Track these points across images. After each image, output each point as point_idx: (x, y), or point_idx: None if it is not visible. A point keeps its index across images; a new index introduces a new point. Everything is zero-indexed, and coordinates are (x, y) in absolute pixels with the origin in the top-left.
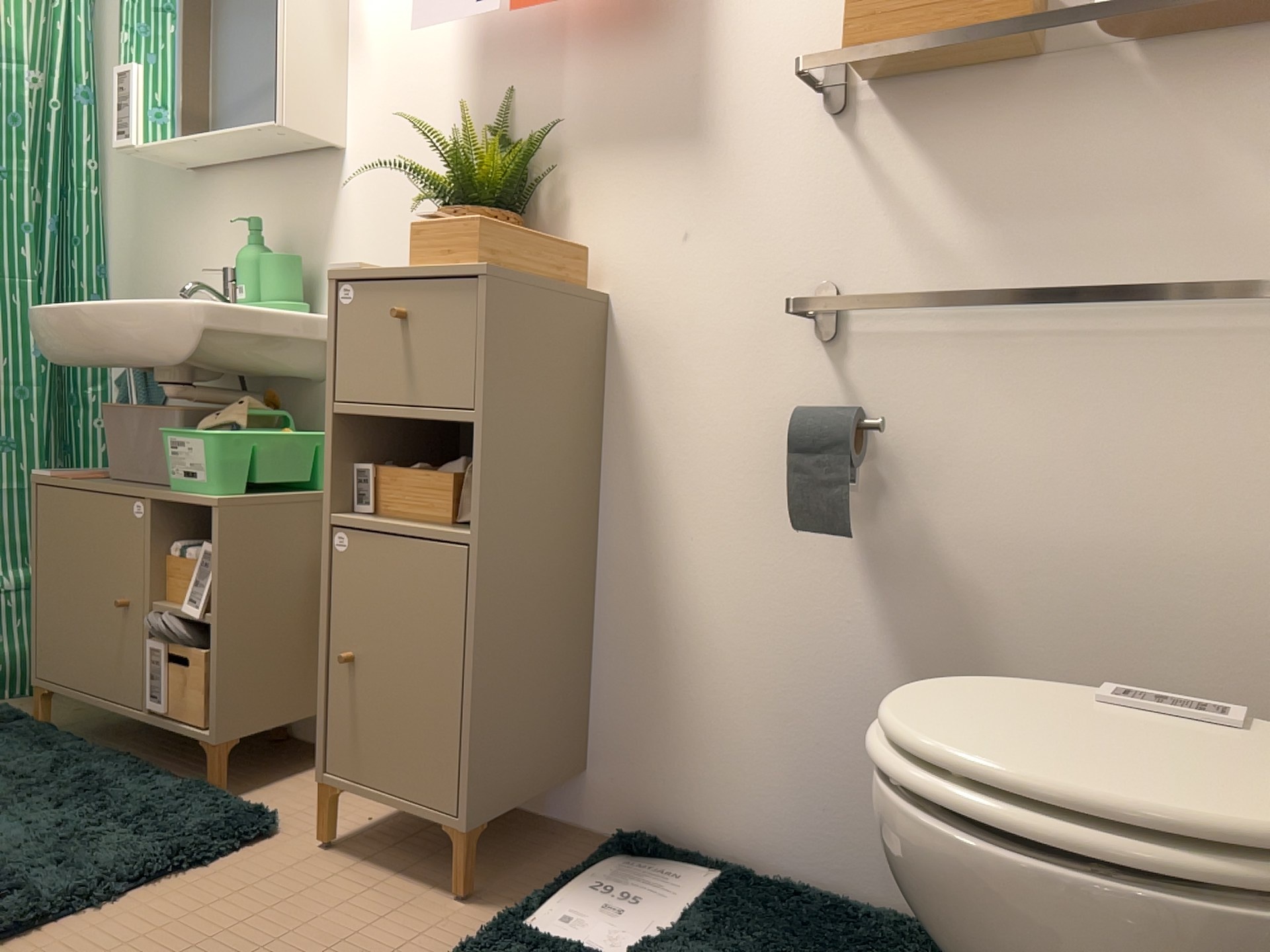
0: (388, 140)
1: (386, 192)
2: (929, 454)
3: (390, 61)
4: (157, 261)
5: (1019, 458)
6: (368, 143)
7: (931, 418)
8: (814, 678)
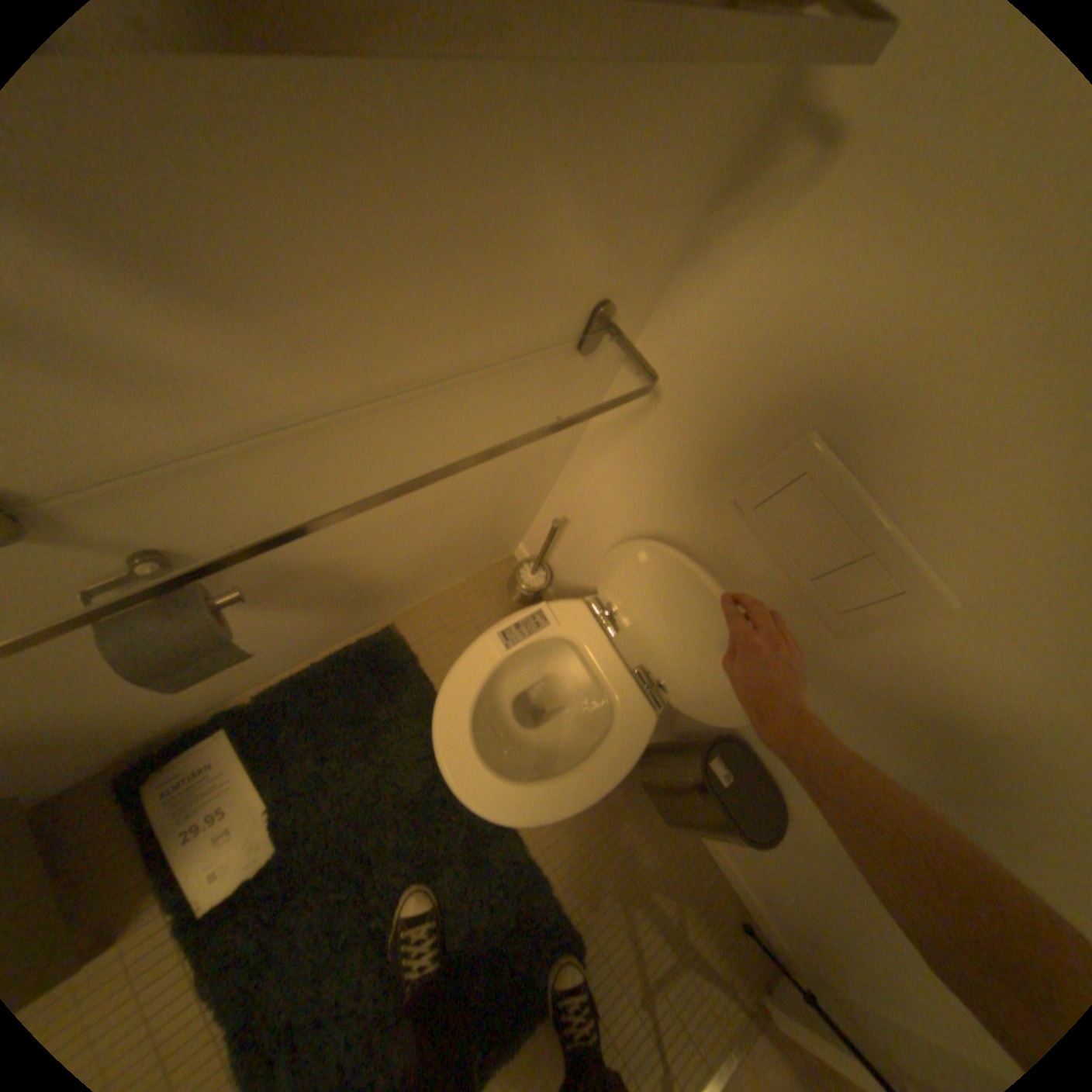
0: None
1: None
2: (257, 530)
3: None
4: None
5: (350, 494)
6: None
7: (246, 511)
8: None
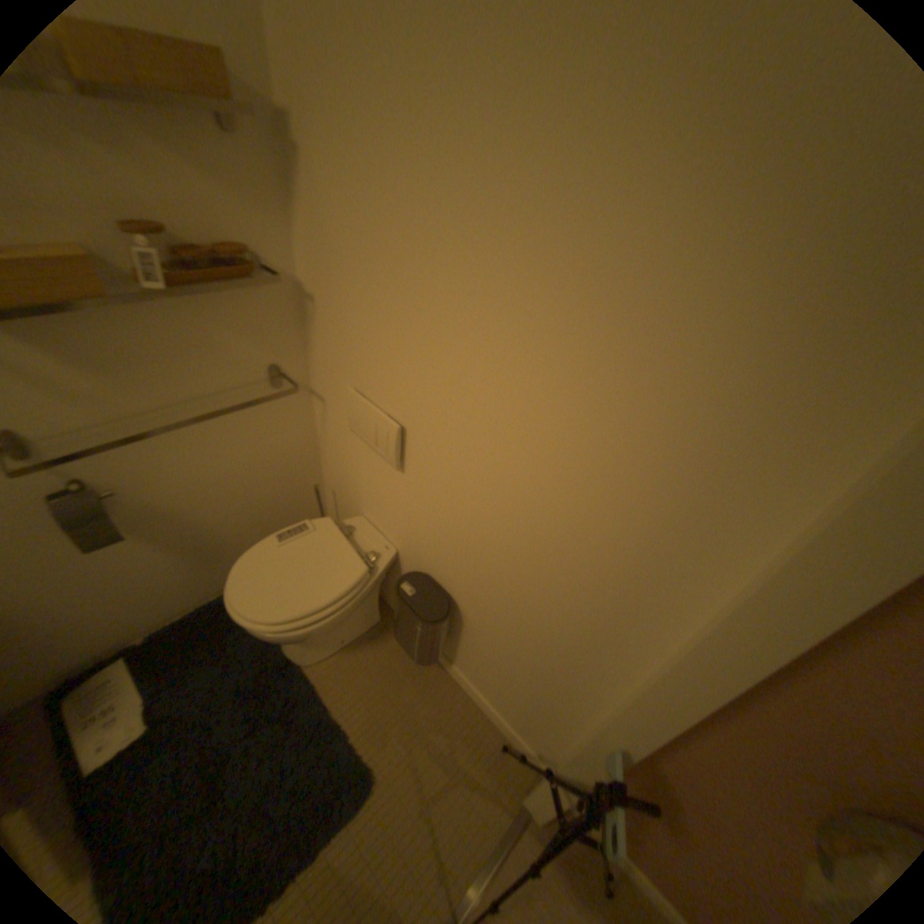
0: None
1: None
2: (125, 480)
3: None
4: None
5: (172, 464)
6: None
7: (118, 467)
8: (113, 579)
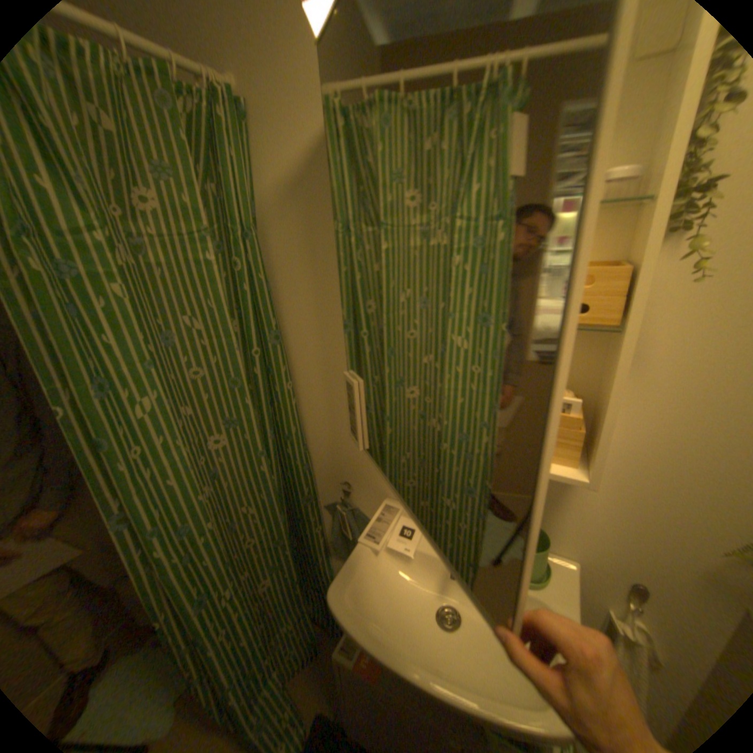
0: (662, 457)
1: (649, 496)
2: None
3: (684, 387)
4: (352, 451)
5: None
6: (628, 450)
7: None
8: None
